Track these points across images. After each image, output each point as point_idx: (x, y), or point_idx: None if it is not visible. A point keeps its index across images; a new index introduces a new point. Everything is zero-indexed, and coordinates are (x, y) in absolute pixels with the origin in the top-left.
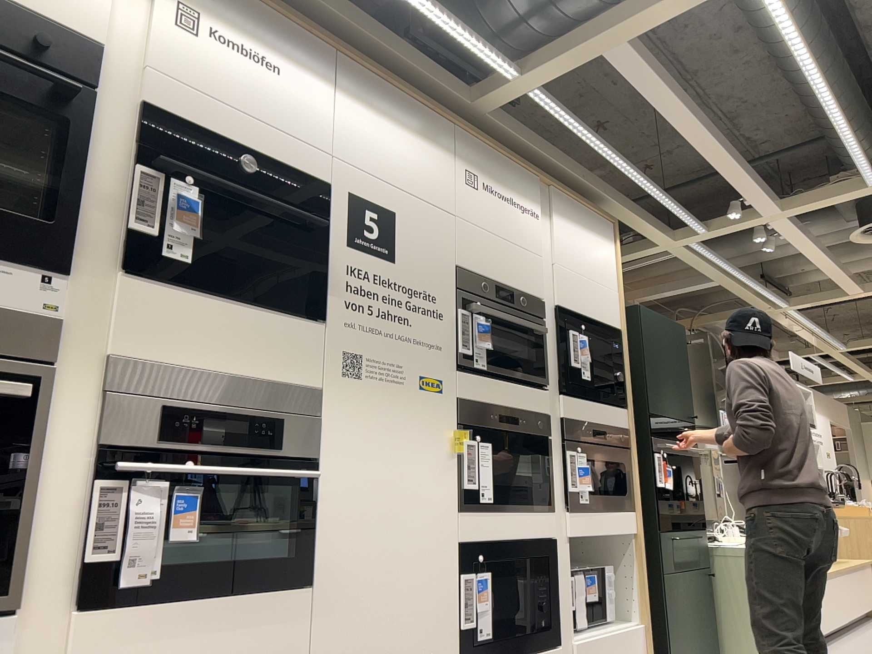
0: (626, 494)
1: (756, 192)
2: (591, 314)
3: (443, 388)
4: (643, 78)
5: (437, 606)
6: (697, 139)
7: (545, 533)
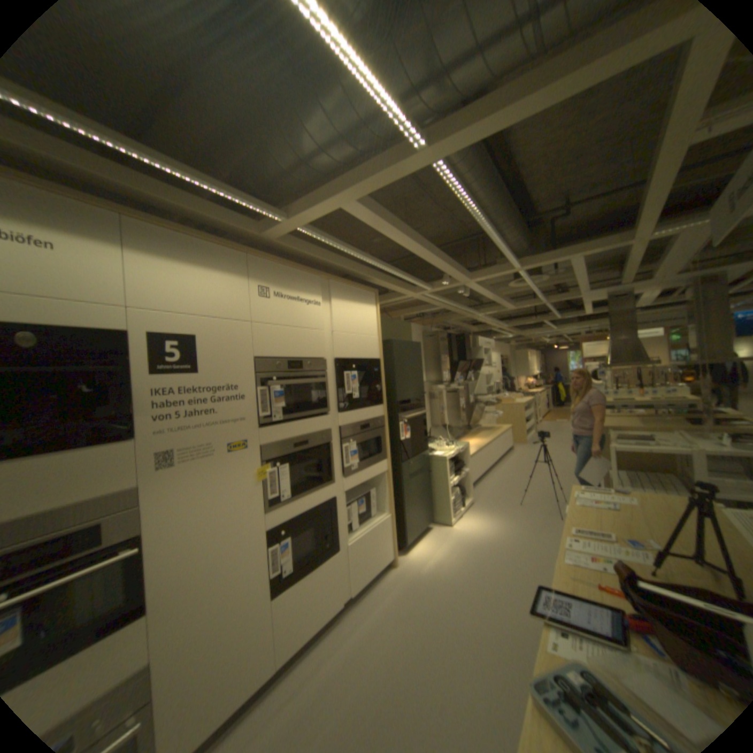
0: (381, 452)
1: (457, 273)
2: (359, 357)
3: (247, 444)
4: (373, 221)
5: (250, 575)
6: (417, 251)
7: (328, 498)
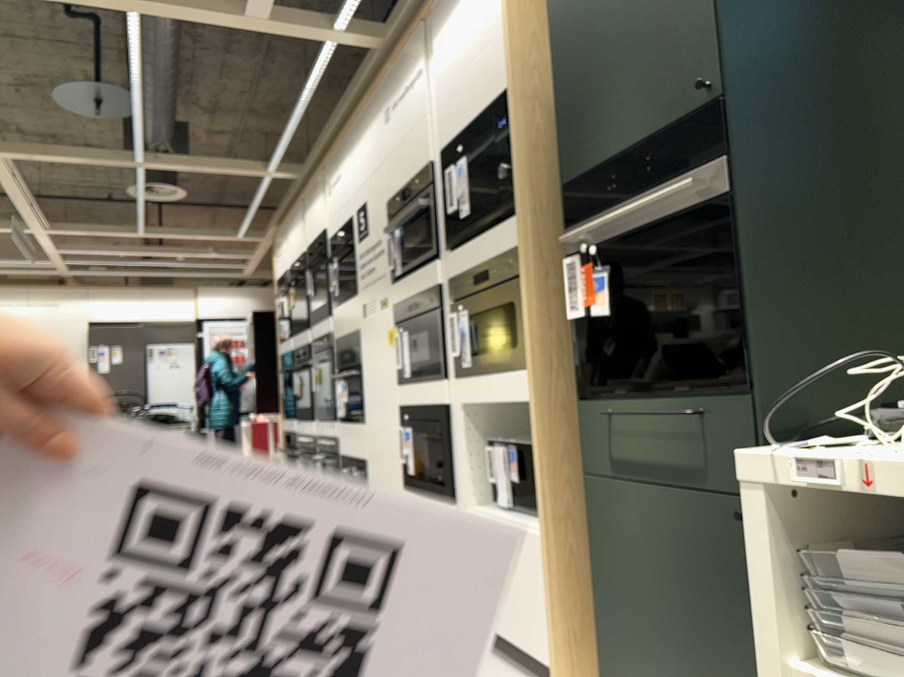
0: (523, 345)
1: None
2: (472, 117)
3: (387, 302)
4: None
5: (394, 445)
6: None
7: (441, 401)
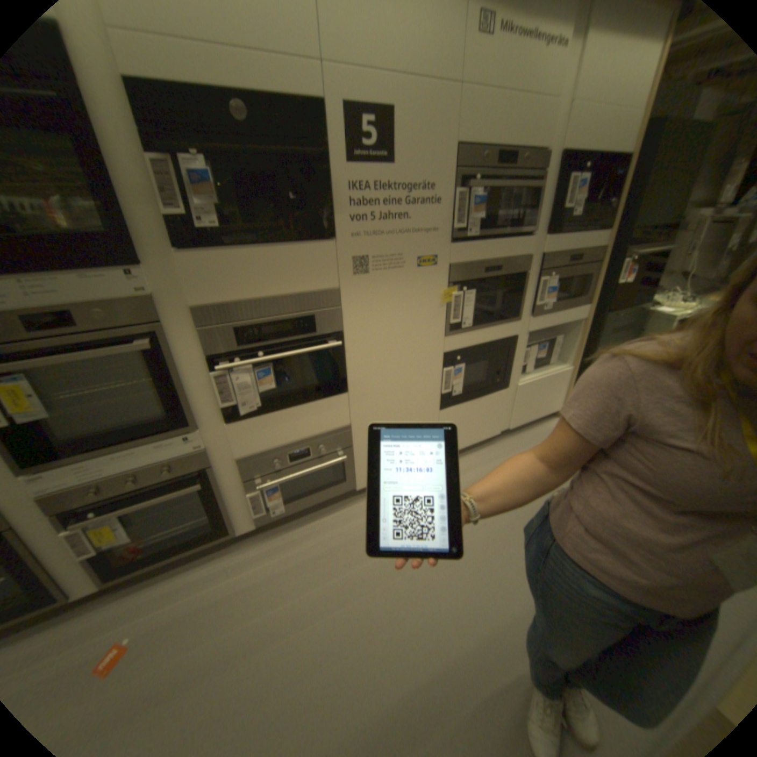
0: (587, 294)
1: None
2: (602, 148)
3: (436, 261)
4: None
5: (425, 386)
6: None
7: (510, 334)
